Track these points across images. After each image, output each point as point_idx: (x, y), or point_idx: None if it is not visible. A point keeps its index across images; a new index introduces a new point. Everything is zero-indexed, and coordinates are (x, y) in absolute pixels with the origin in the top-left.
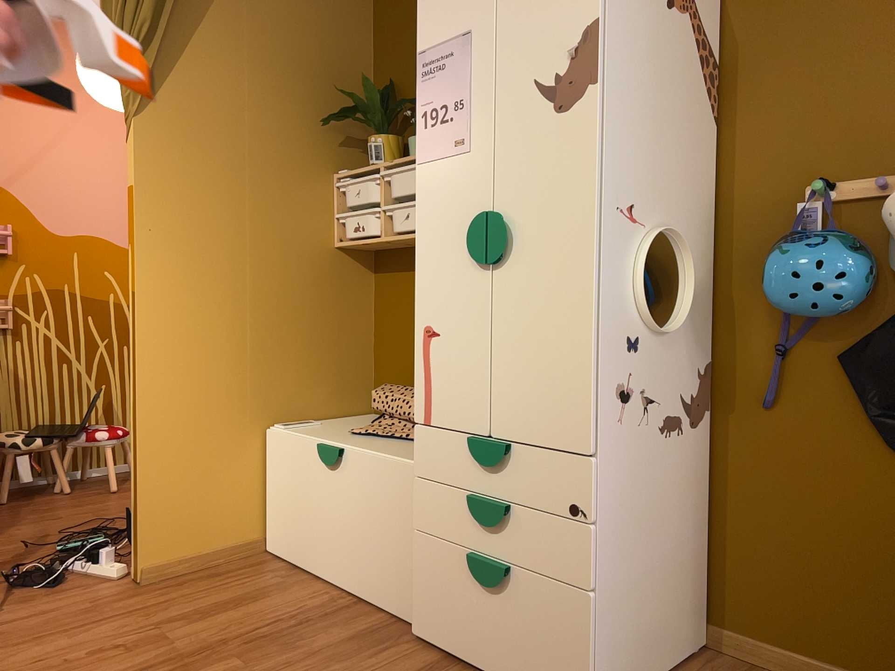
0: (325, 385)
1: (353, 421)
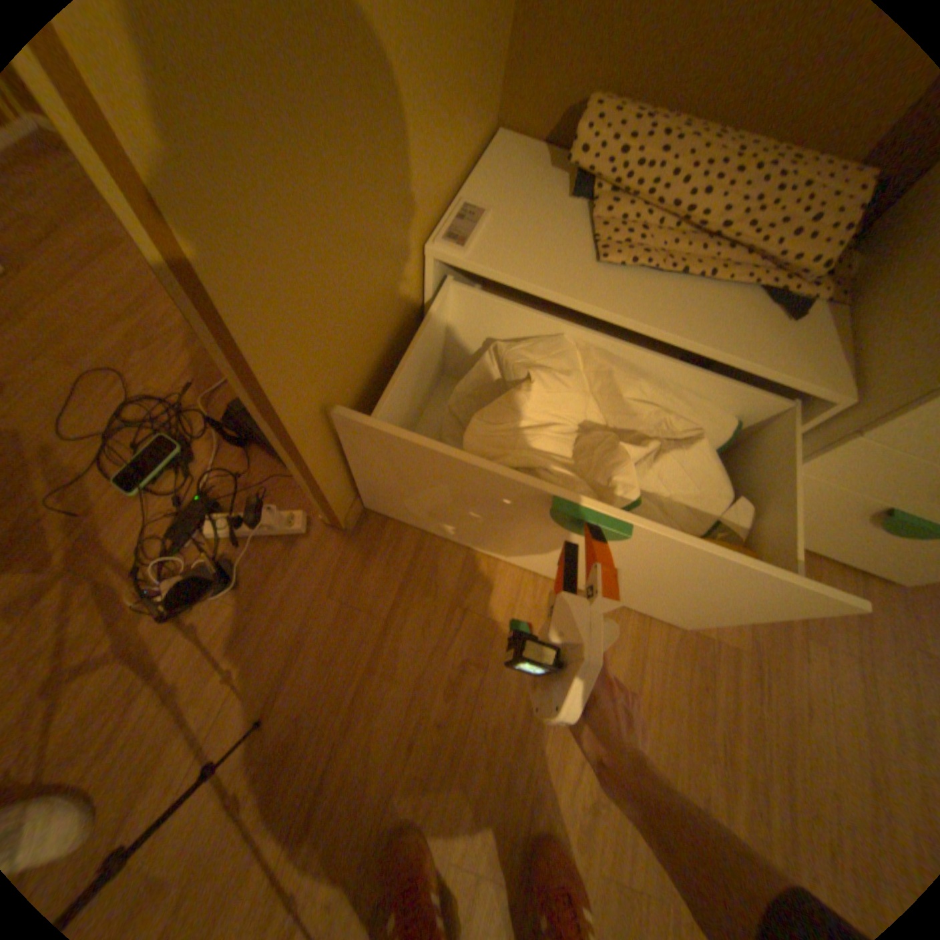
0: (470, 94)
1: (521, 180)
